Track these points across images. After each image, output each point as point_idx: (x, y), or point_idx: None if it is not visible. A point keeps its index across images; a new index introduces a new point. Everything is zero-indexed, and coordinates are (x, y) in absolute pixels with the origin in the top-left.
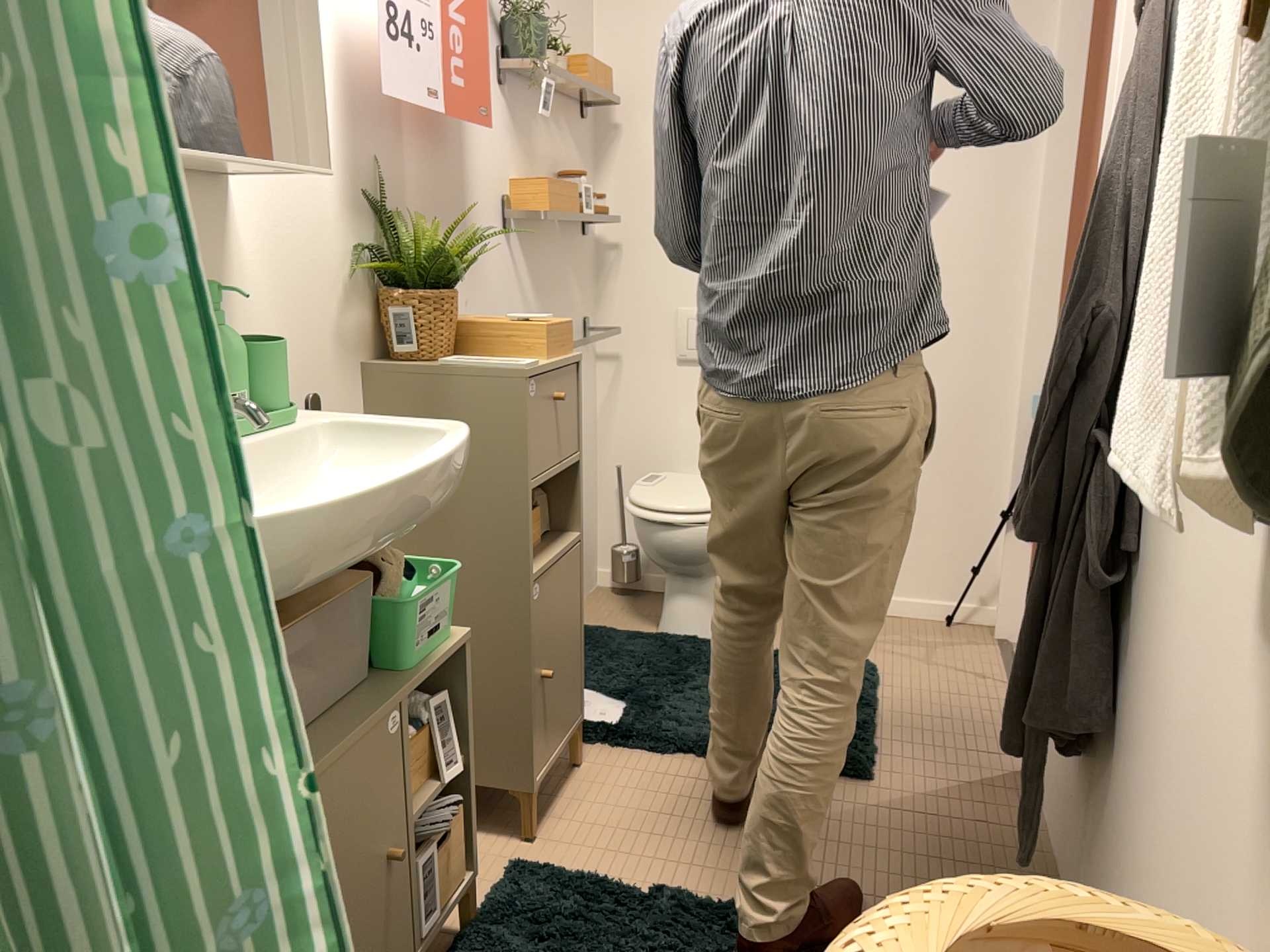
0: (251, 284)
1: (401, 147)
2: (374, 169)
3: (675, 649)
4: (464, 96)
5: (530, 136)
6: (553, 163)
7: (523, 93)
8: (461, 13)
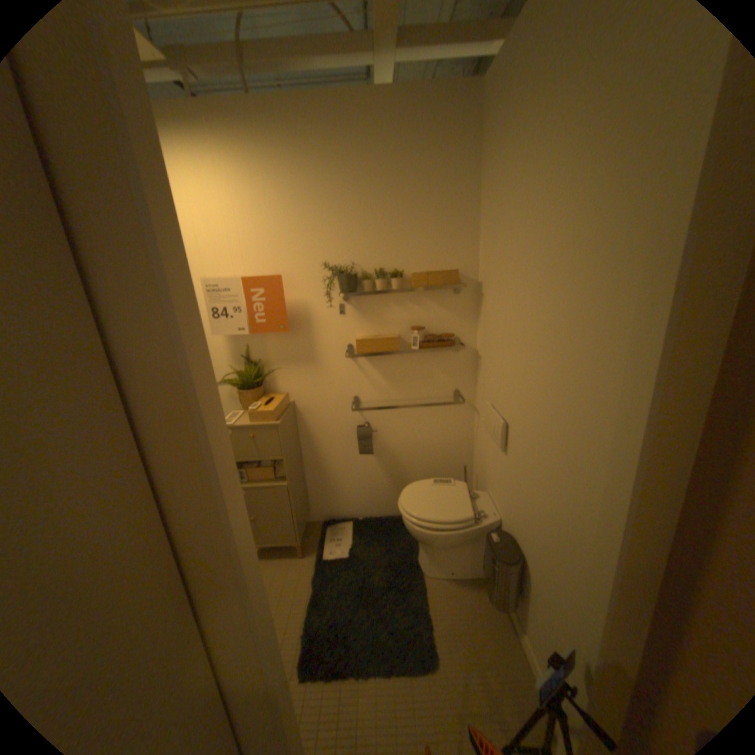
0: None
1: (259, 338)
2: (243, 347)
3: (403, 560)
4: (261, 323)
5: (376, 313)
6: (407, 319)
7: (367, 295)
8: (257, 295)
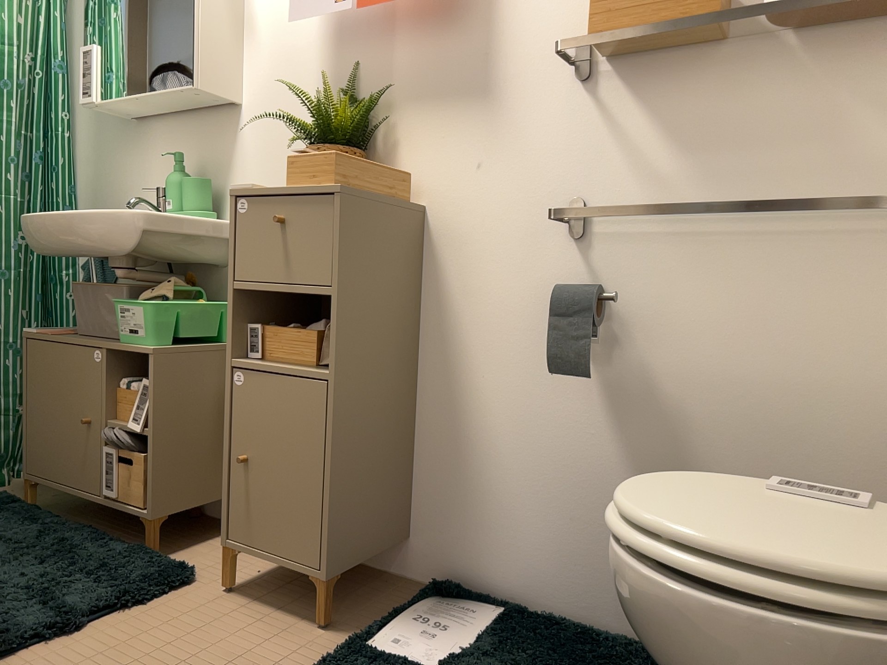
0: (241, 156)
1: (382, 42)
2: (347, 68)
3: None
4: None
5: None
6: None
7: None
8: None
